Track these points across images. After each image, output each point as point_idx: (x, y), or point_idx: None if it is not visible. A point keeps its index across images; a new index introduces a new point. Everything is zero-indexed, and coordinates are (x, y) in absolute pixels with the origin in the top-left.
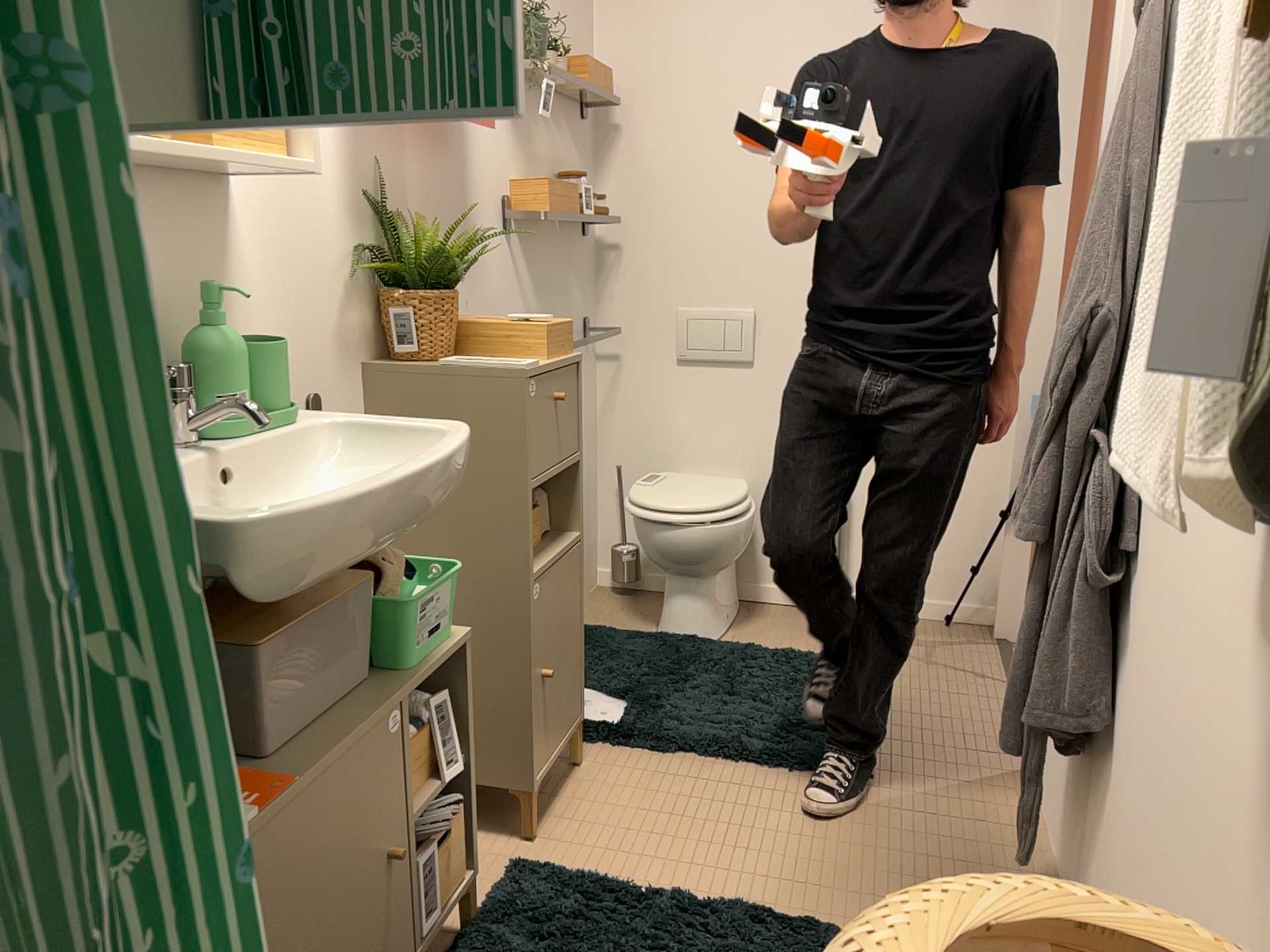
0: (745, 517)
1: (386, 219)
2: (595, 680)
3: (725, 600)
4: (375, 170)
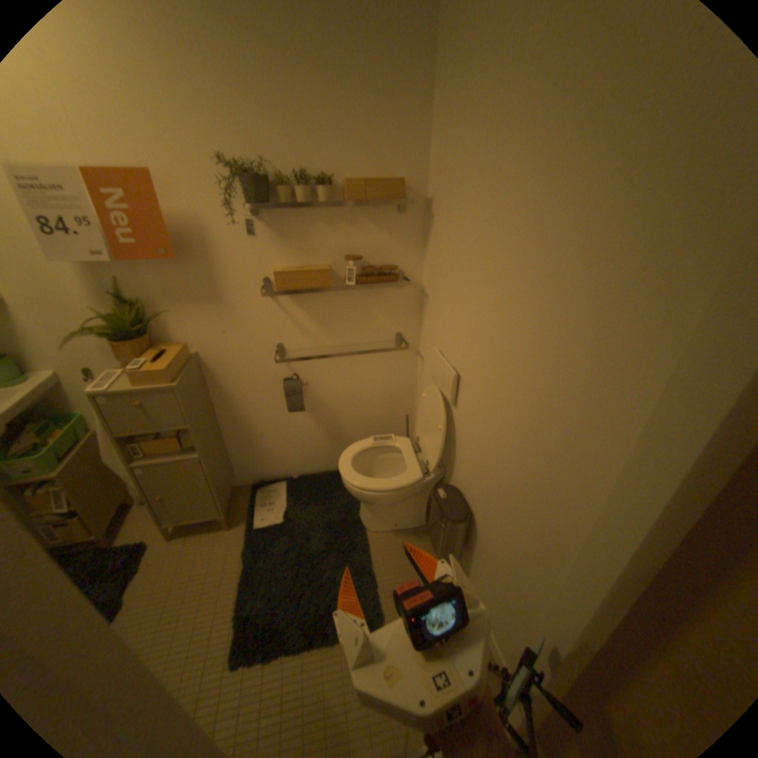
0: (377, 491)
1: (123, 300)
2: (292, 503)
3: (392, 517)
4: (106, 279)
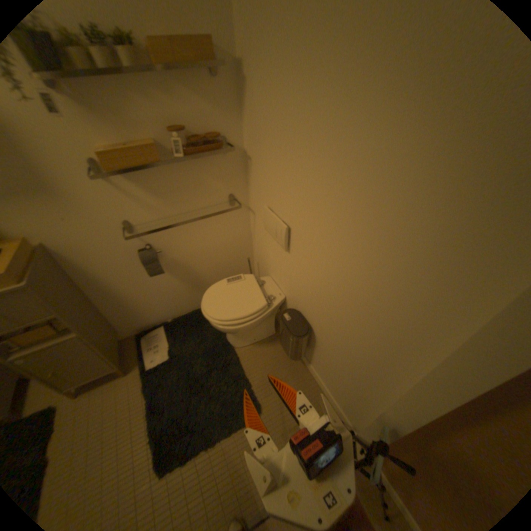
0: (237, 325)
1: None
2: (171, 342)
3: (251, 335)
4: None
